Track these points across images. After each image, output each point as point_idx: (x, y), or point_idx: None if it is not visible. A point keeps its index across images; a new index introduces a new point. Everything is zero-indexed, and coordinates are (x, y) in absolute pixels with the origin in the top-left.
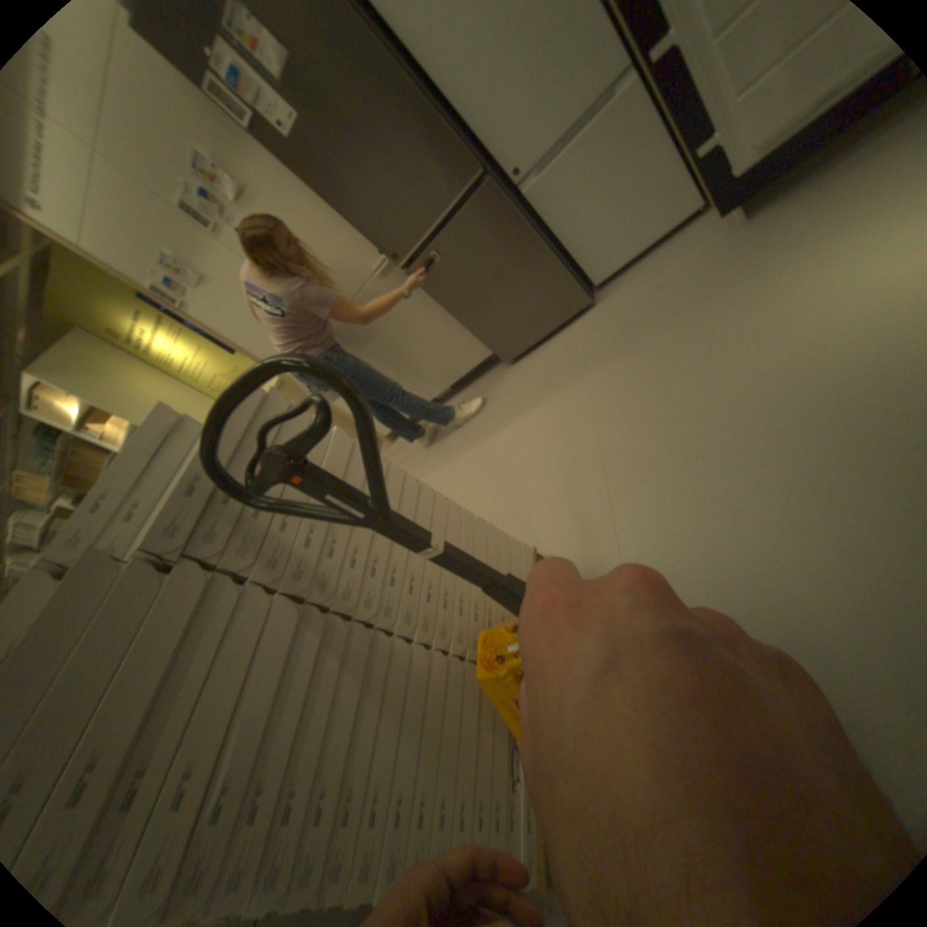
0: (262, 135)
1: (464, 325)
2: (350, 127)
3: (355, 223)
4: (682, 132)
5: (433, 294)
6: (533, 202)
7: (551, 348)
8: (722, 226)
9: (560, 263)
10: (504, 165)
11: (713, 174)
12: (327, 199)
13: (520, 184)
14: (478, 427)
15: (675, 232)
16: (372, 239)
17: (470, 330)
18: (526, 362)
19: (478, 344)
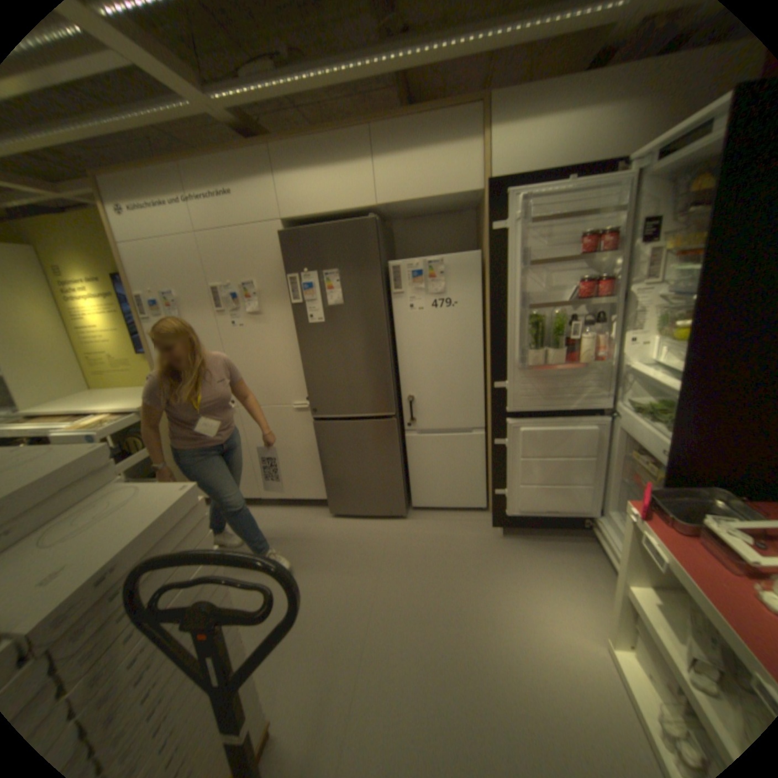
0: (296, 311)
1: (320, 470)
2: (344, 346)
3: (304, 376)
4: (491, 478)
5: (316, 440)
6: (406, 442)
7: (364, 527)
8: (488, 530)
9: (400, 483)
10: (404, 416)
11: (496, 506)
12: (301, 355)
13: (405, 430)
14: (278, 550)
15: (465, 510)
16: (307, 389)
17: (321, 476)
18: (341, 523)
19: (319, 487)
